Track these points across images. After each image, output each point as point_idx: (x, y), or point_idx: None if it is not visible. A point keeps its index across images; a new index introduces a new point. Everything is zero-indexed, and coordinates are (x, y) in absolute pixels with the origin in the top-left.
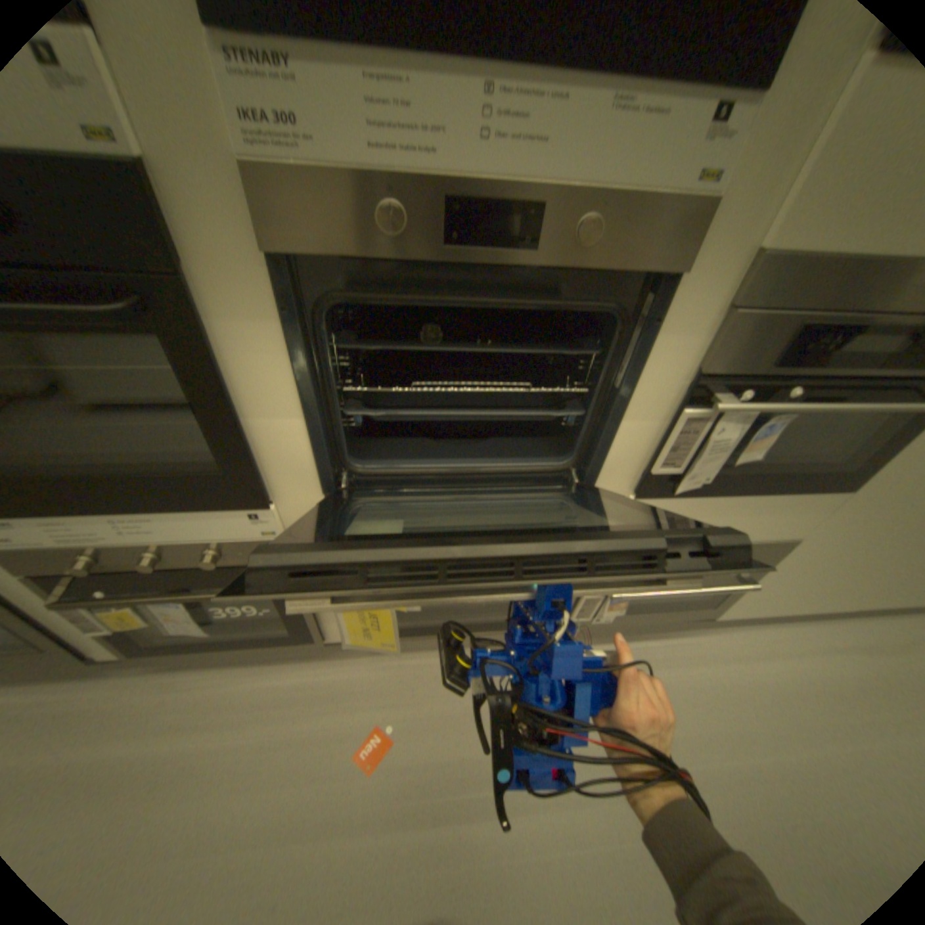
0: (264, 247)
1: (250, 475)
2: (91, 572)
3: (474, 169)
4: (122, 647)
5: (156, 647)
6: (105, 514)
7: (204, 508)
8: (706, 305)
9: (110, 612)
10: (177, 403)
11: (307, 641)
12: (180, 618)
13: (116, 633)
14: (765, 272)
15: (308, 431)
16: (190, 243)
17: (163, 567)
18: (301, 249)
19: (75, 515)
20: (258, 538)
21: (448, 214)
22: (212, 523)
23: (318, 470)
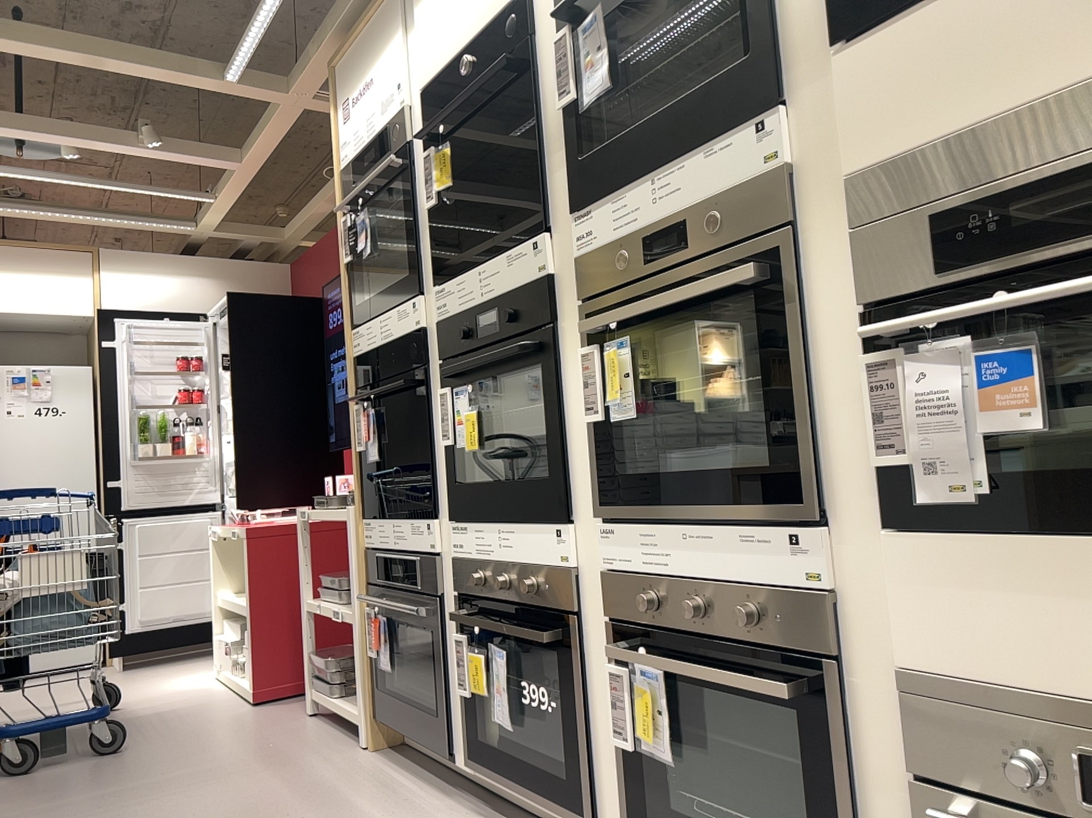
0: (581, 297)
1: (561, 478)
2: (481, 600)
3: (651, 218)
4: (470, 735)
5: (486, 748)
6: (498, 521)
7: (537, 517)
8: (835, 242)
9: (475, 655)
10: (549, 425)
11: (581, 808)
12: (502, 678)
13: (472, 701)
14: (852, 193)
15: (592, 431)
16: (560, 306)
17: (508, 595)
18: (590, 291)
19: (488, 521)
20: (558, 565)
21: (643, 246)
22: (538, 539)
23: (596, 476)
